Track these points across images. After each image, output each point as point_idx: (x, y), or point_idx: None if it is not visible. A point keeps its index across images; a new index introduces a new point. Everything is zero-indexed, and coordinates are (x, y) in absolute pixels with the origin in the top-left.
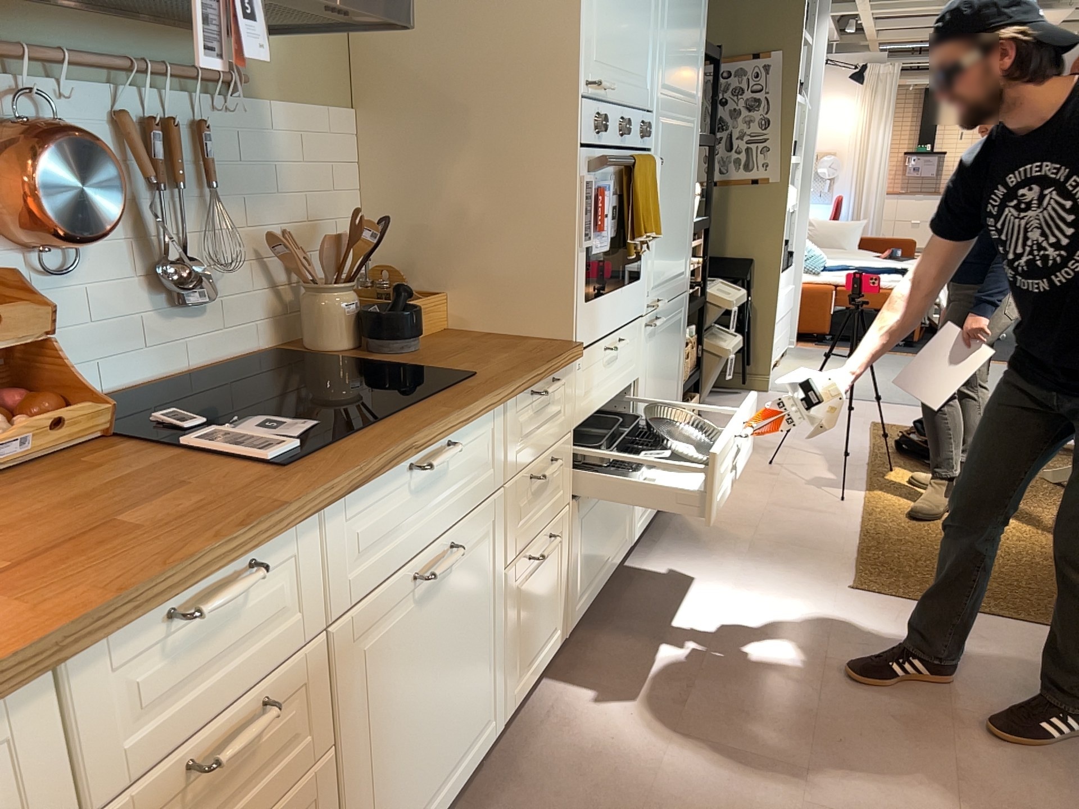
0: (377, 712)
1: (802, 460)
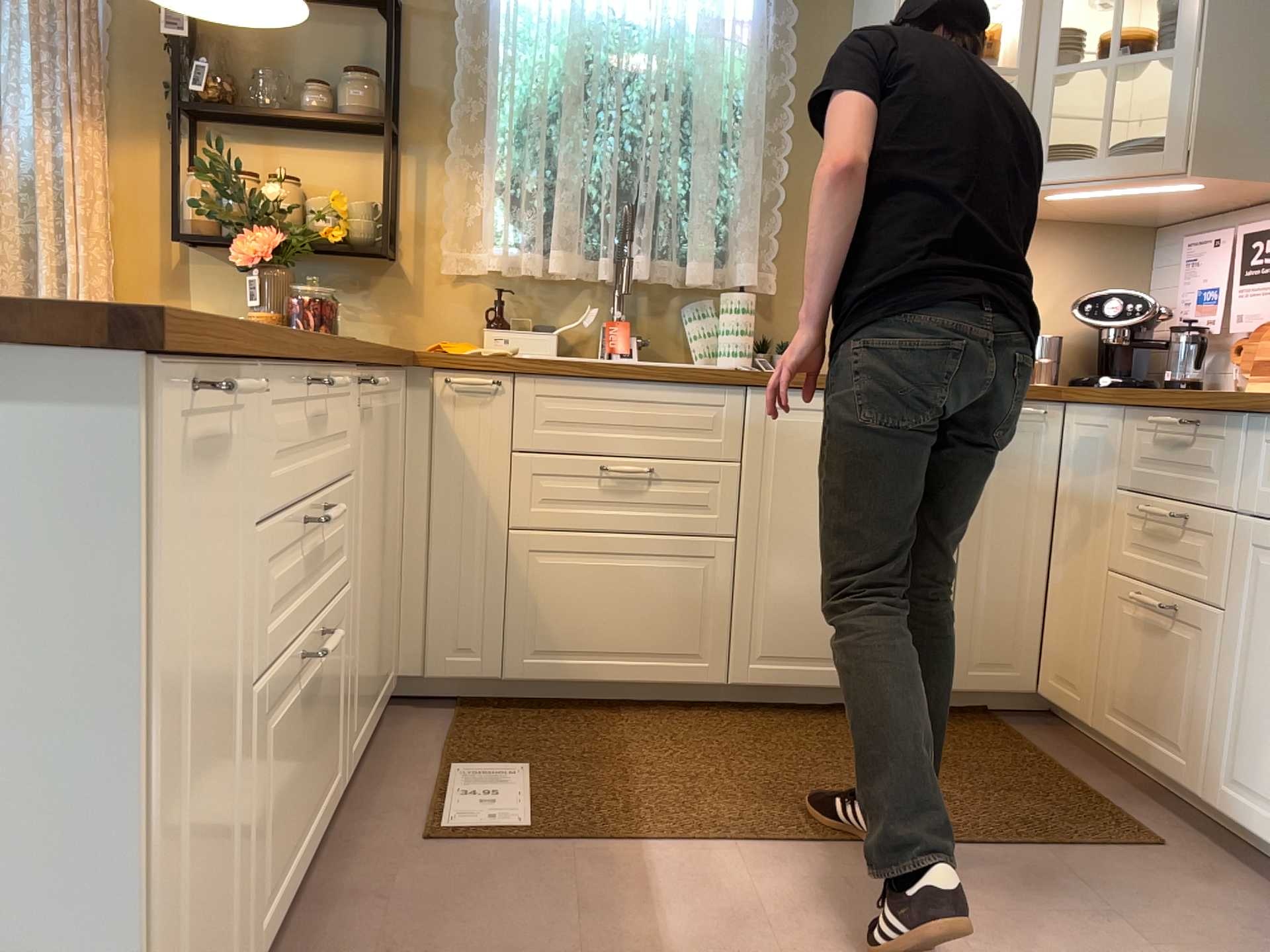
0: (1269, 640)
1: None
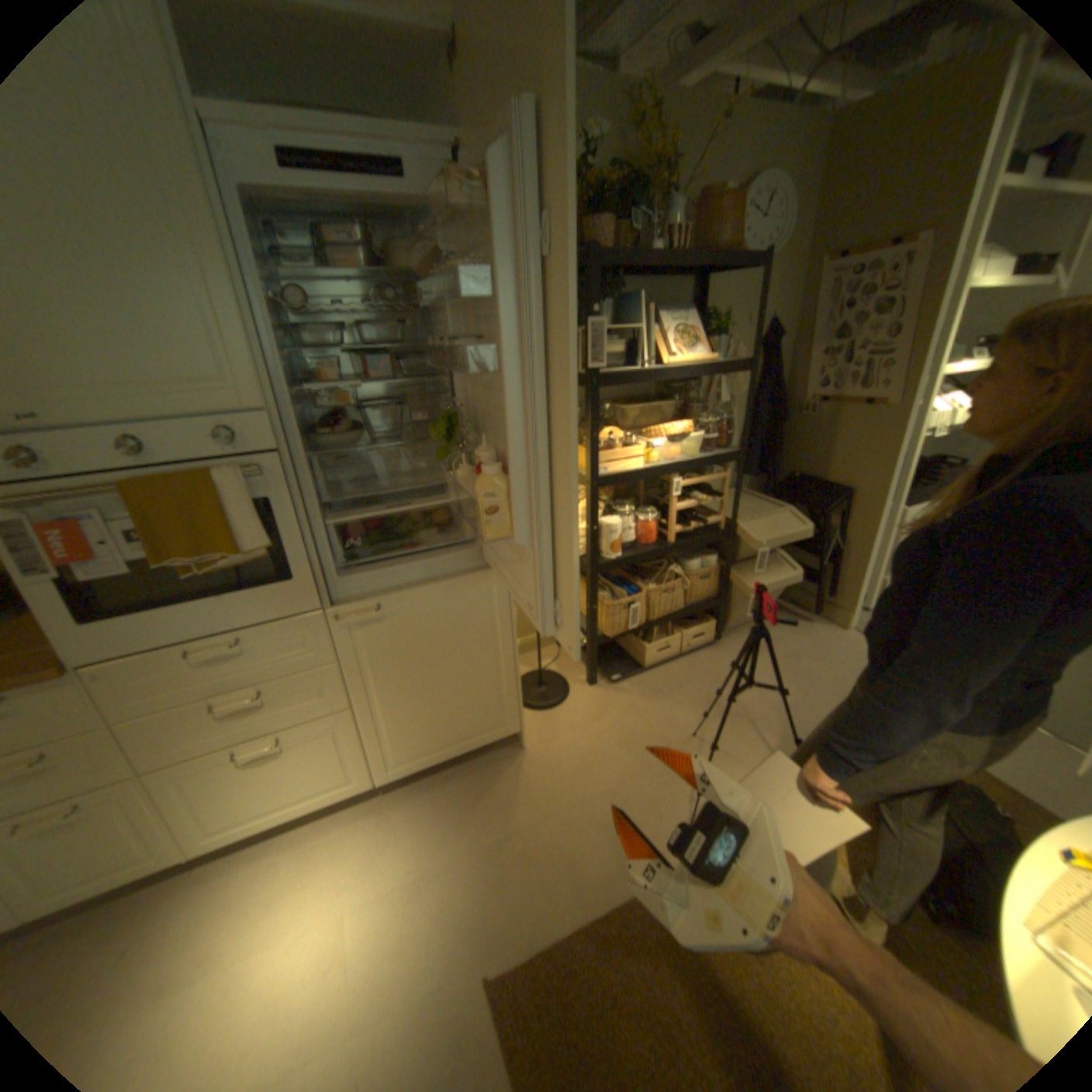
0: None
1: (735, 750)
